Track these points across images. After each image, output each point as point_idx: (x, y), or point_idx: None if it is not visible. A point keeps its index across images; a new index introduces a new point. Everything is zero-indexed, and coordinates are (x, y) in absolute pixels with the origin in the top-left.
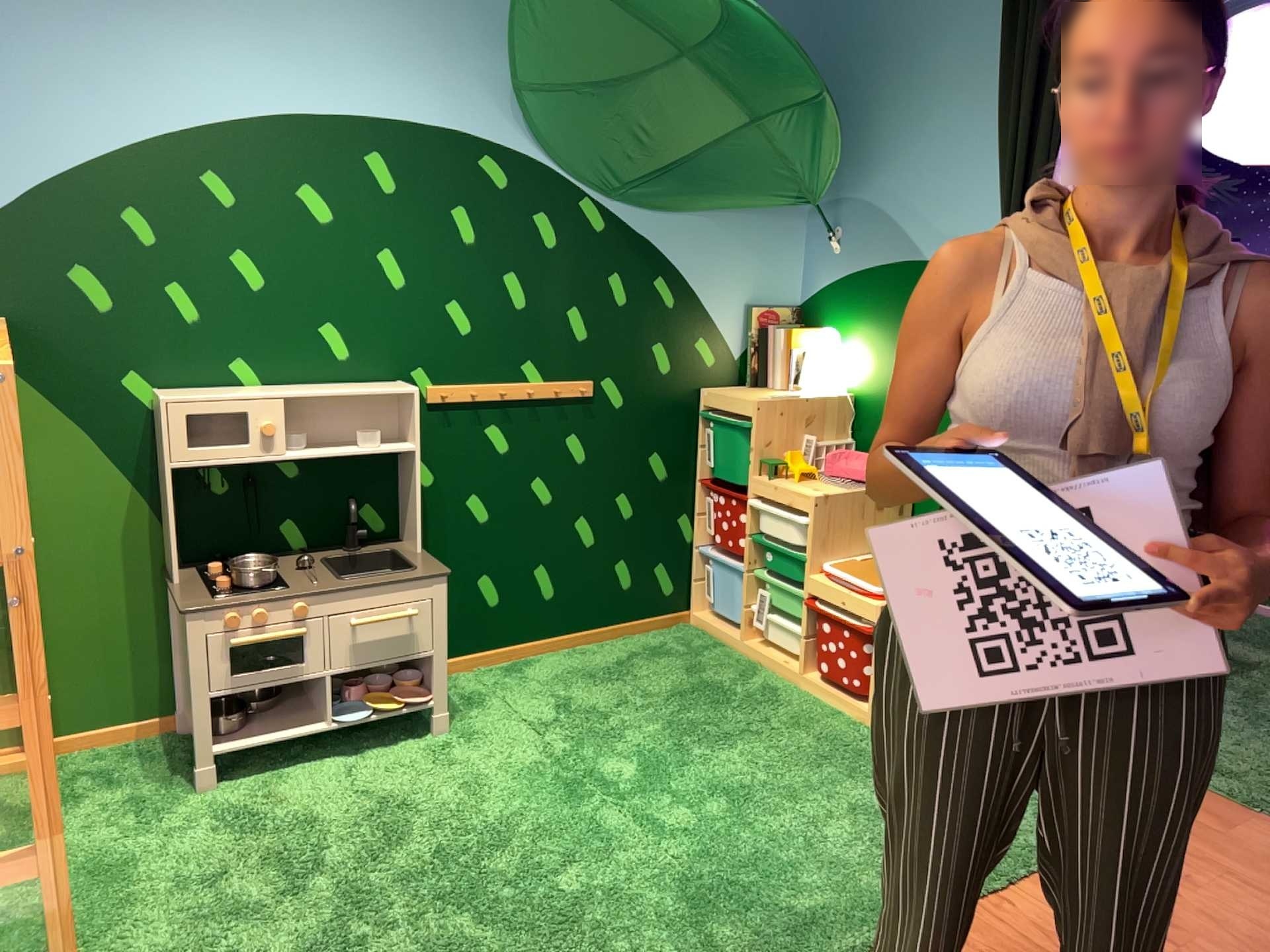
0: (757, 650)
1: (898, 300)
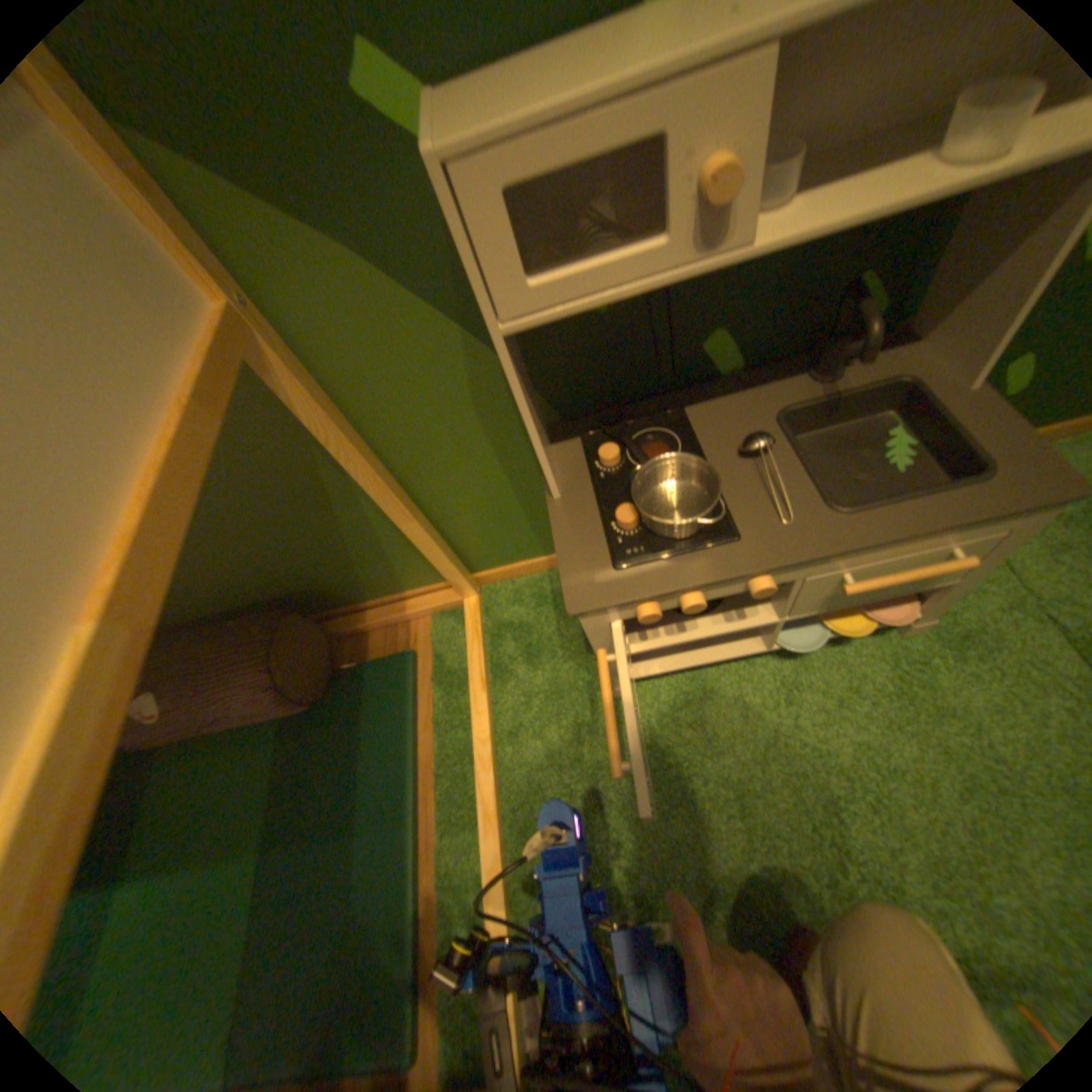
0: None
1: None
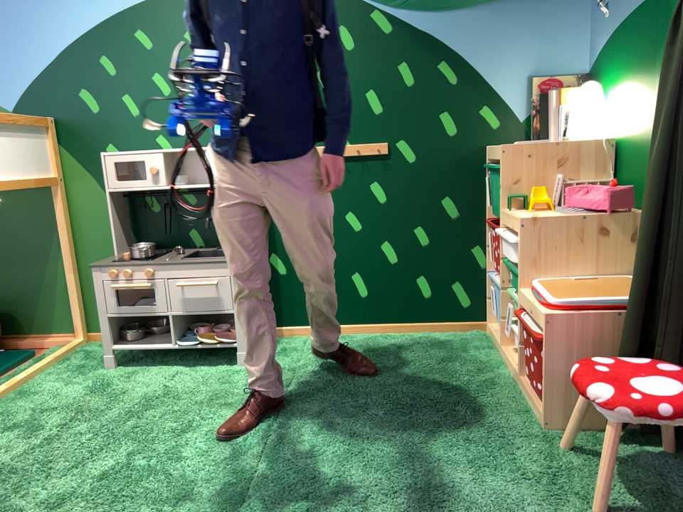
0: (507, 356)
1: (646, 33)
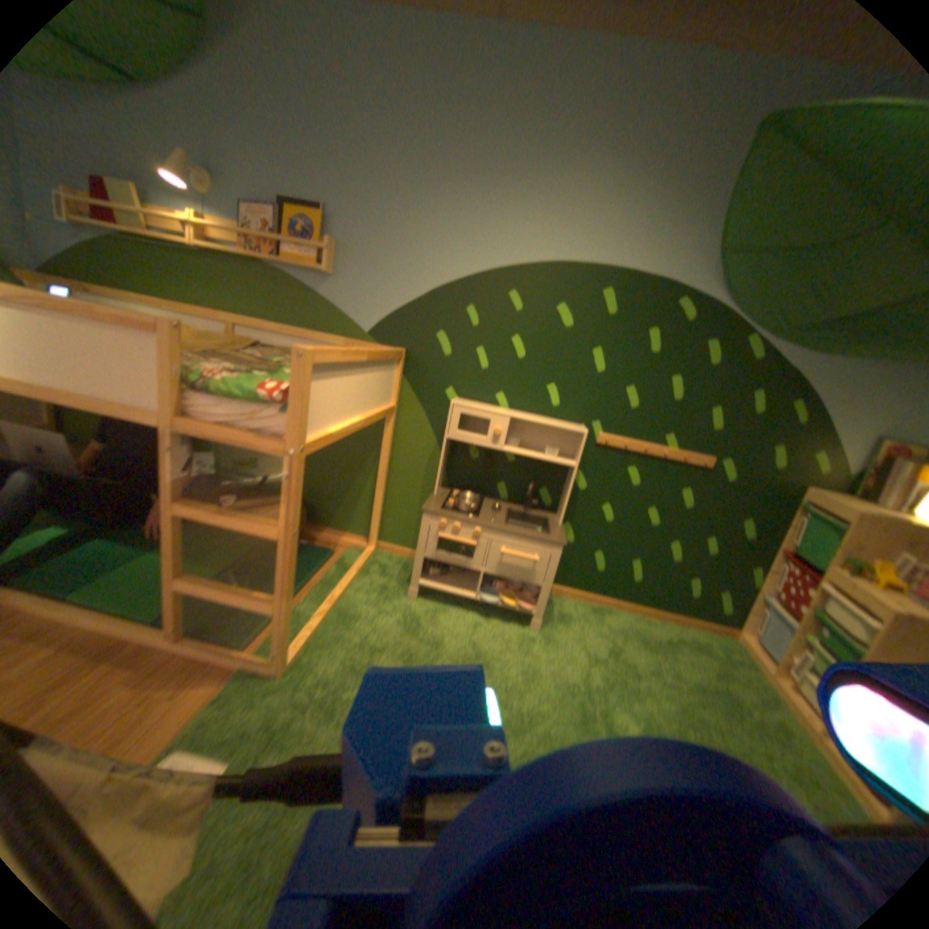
0: (783, 690)
1: None
